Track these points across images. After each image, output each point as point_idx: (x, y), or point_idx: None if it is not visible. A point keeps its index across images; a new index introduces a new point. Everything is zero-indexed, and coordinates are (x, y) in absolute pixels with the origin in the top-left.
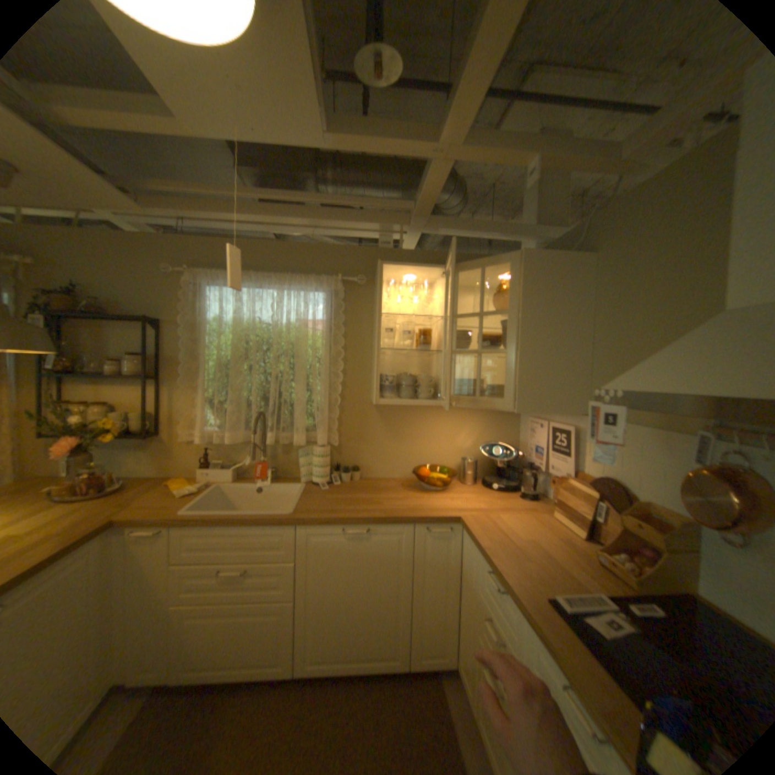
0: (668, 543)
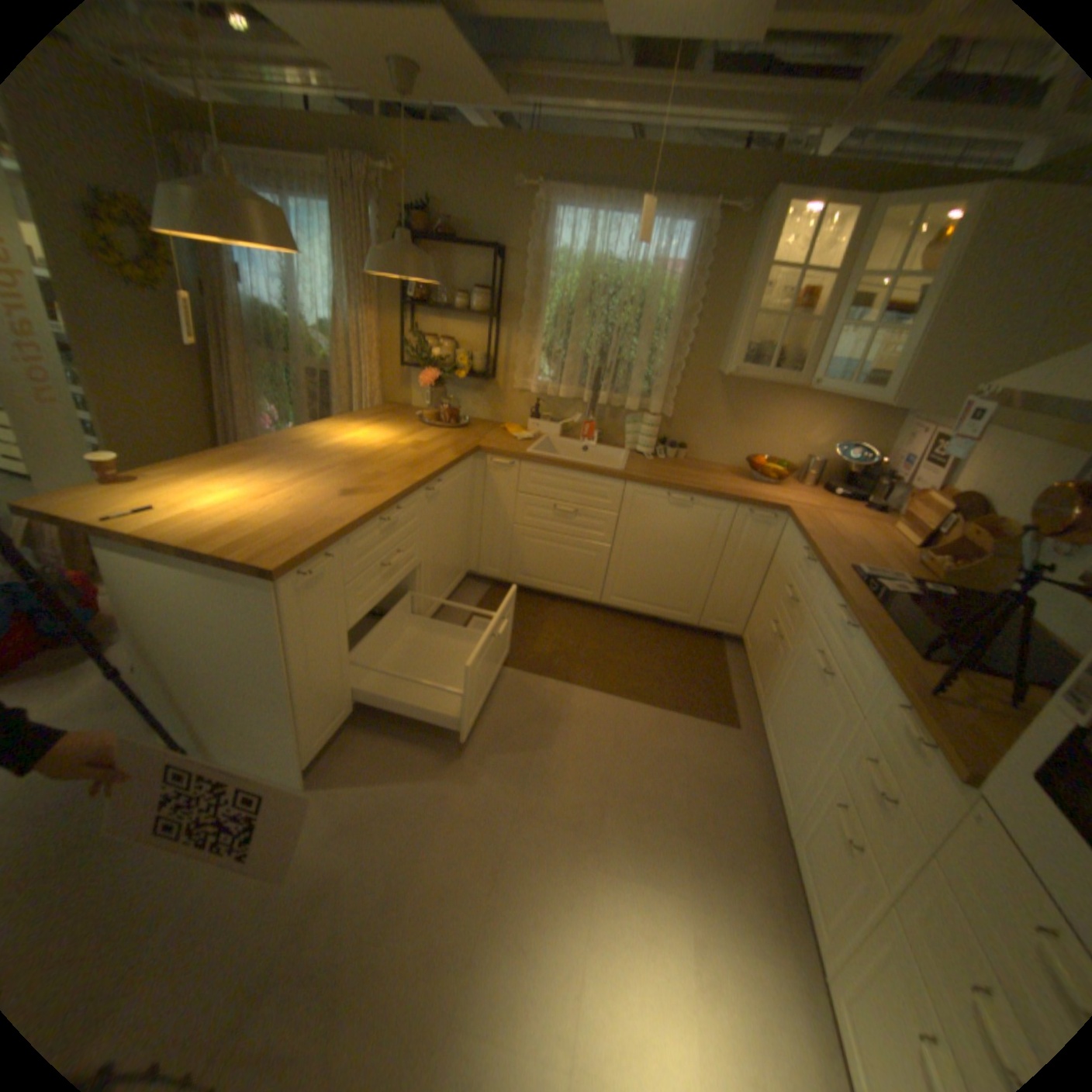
0: (996, 547)
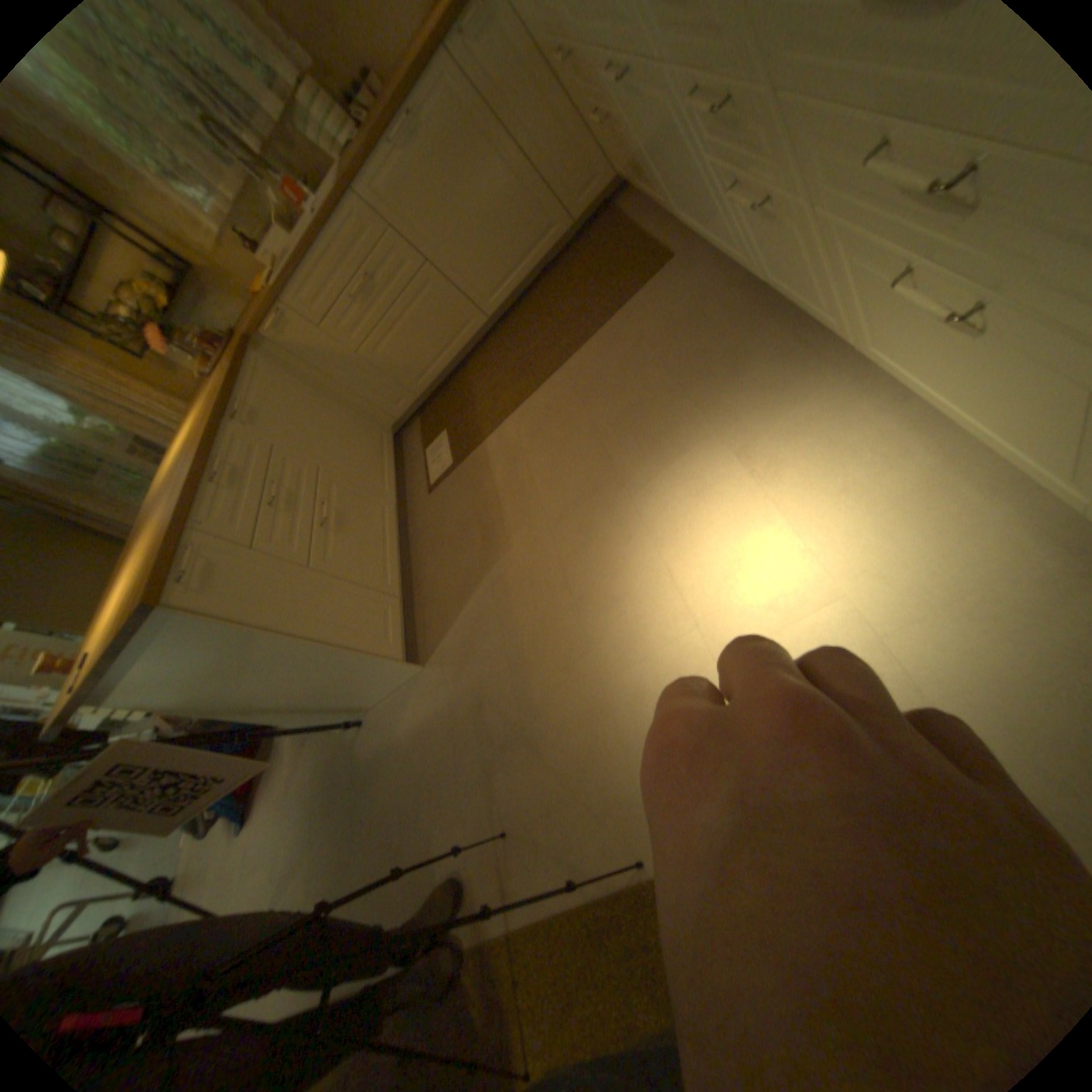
0: None
